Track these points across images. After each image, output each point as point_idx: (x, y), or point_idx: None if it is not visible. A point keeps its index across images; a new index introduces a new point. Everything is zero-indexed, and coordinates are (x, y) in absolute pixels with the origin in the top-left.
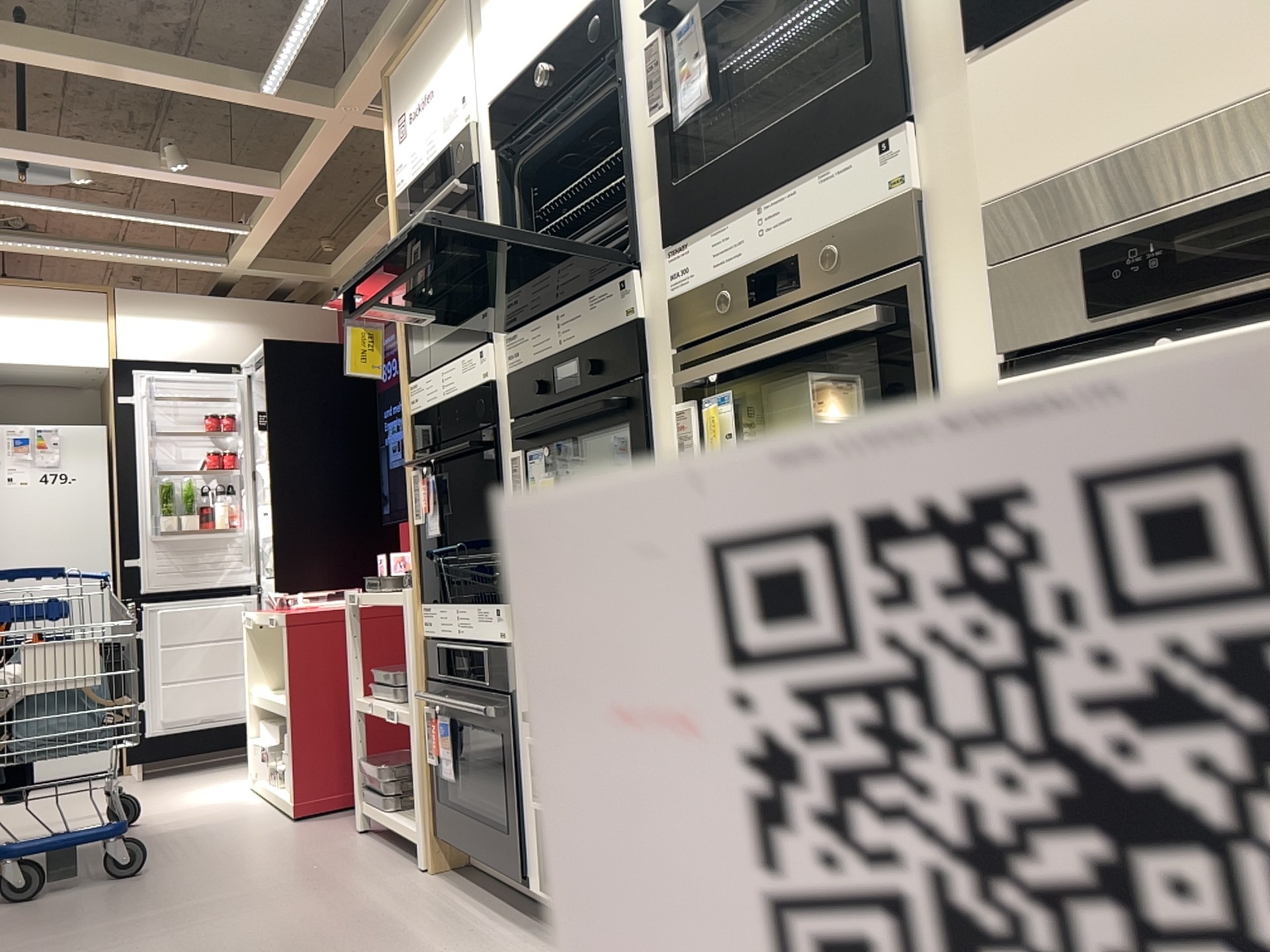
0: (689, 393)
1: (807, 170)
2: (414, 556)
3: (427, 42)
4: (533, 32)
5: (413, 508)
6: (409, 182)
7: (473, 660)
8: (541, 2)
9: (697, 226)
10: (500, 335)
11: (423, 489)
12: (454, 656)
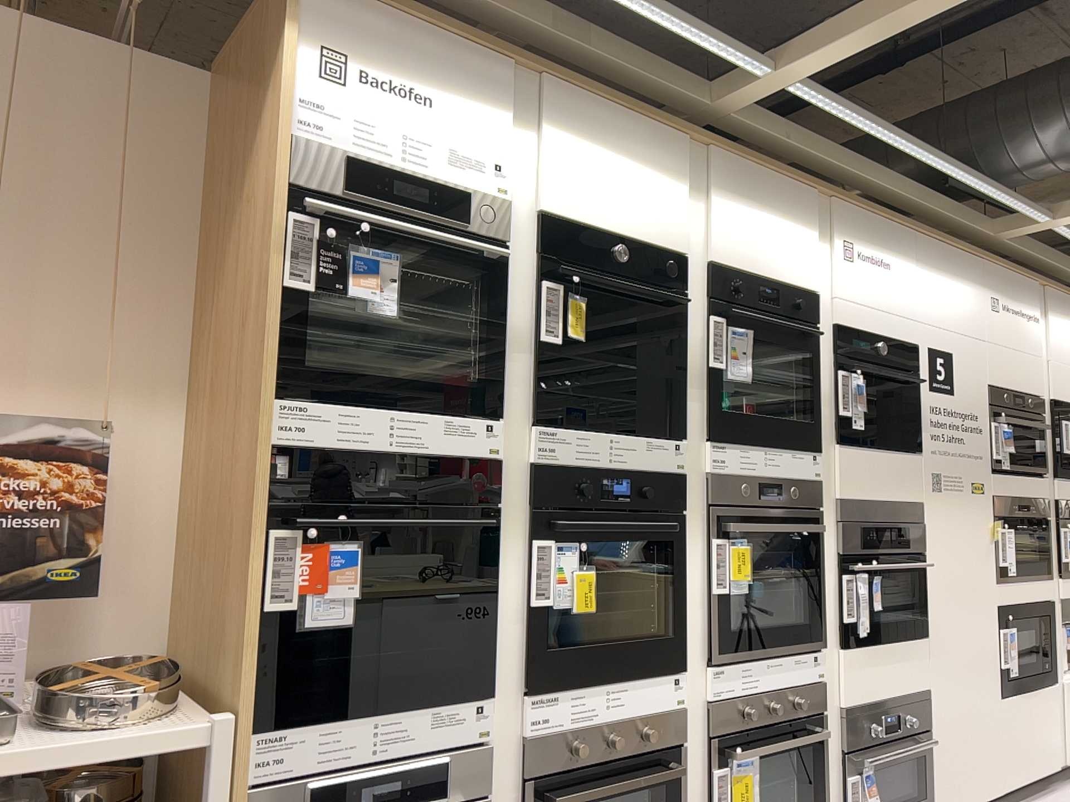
0: (722, 534)
1: (788, 448)
2: (256, 658)
3: (433, 42)
4: (615, 212)
5: (272, 583)
6: (348, 147)
7: (413, 777)
8: (626, 199)
9: (733, 441)
10: (516, 419)
11: (306, 558)
12: (358, 786)
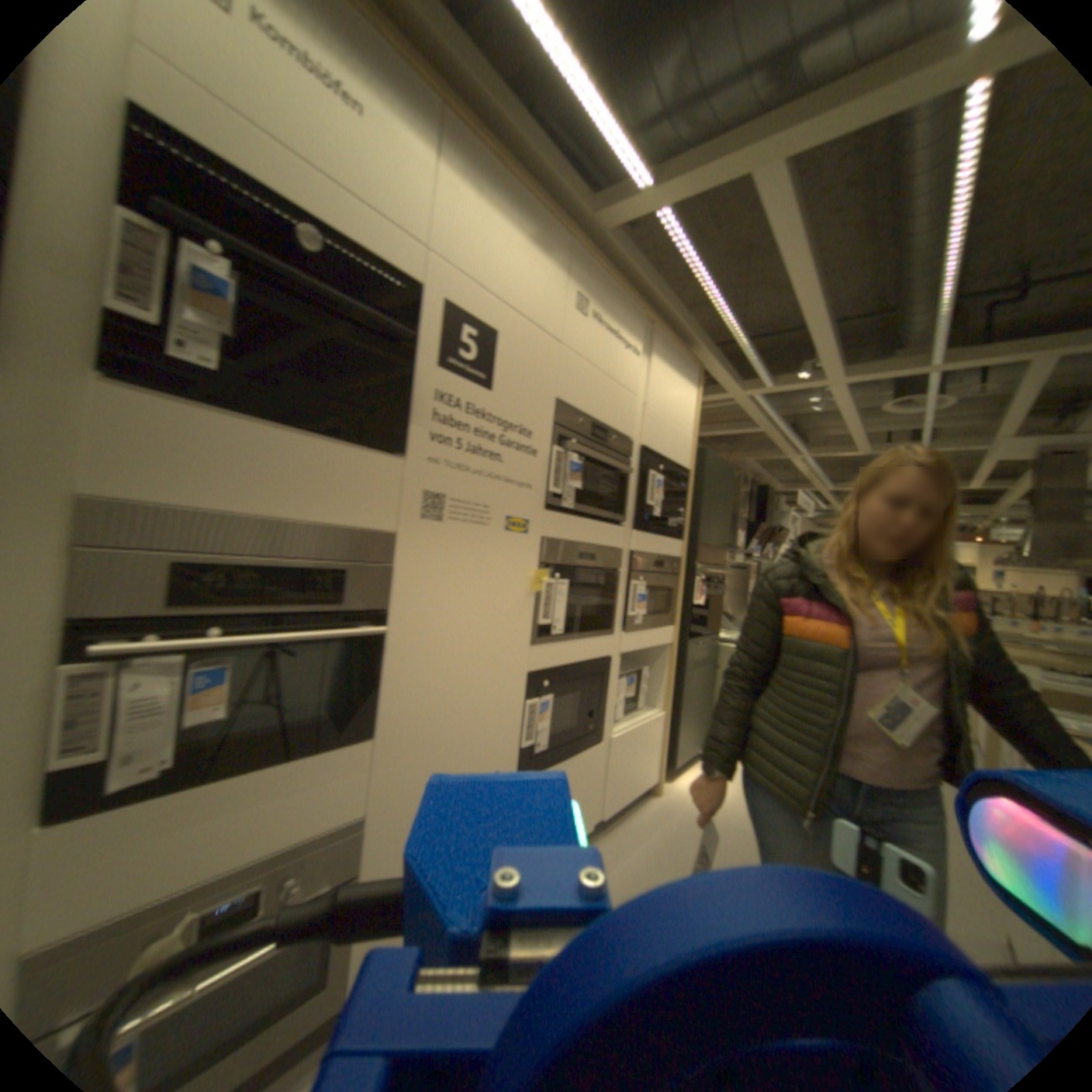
0: None
1: None
2: None
3: None
4: None
5: None
6: None
7: None
8: None
9: None
10: None
11: None
12: None
